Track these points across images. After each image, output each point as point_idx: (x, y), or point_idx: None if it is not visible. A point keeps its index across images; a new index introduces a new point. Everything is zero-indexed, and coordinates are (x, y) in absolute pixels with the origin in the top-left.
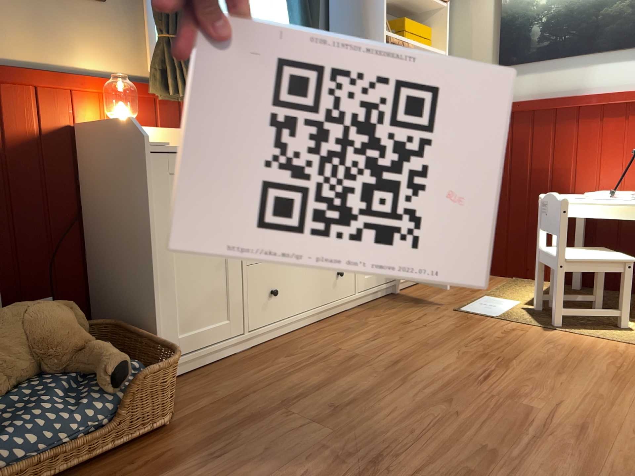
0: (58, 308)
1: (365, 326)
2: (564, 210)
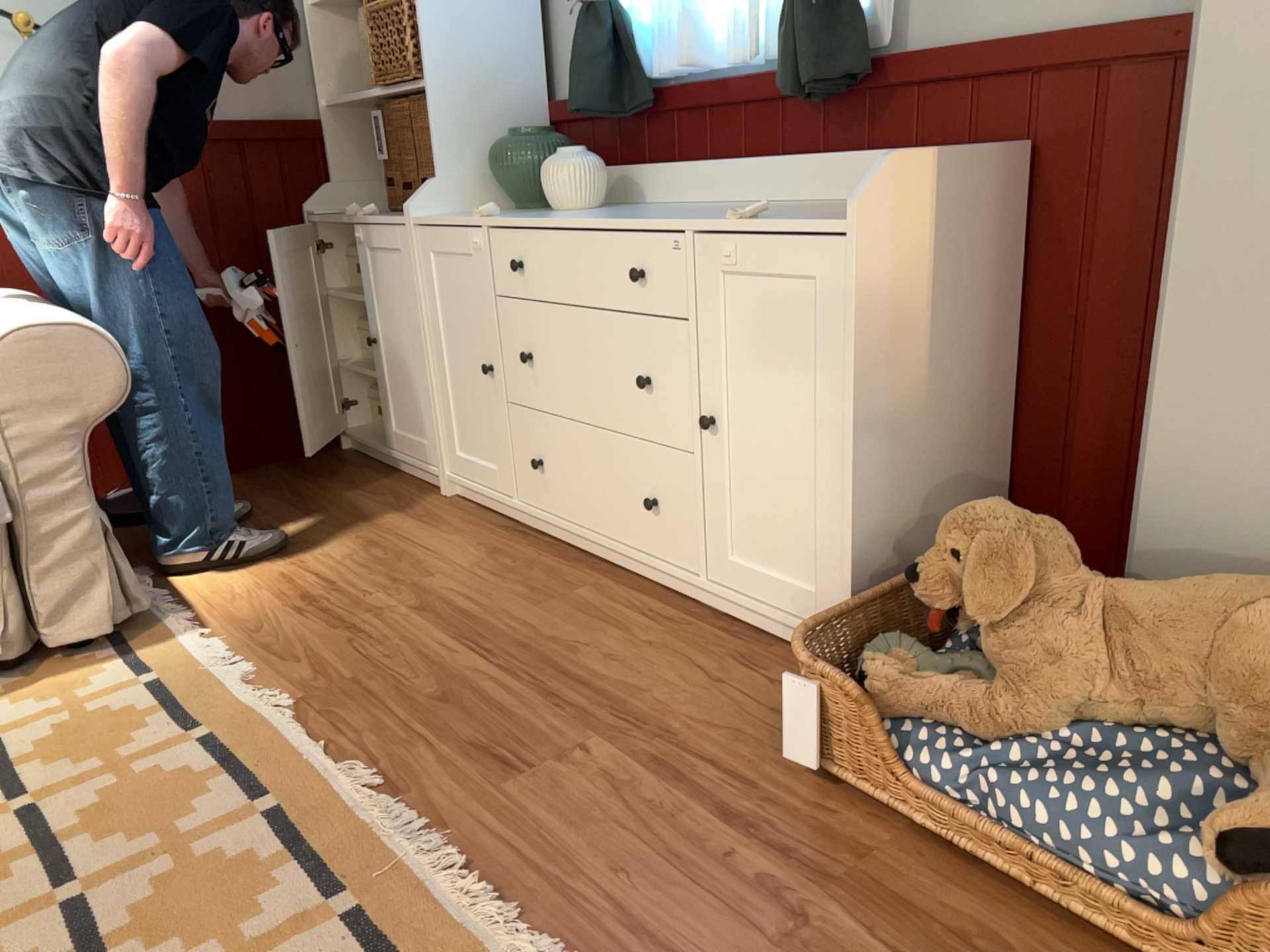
0: None
1: None
2: None
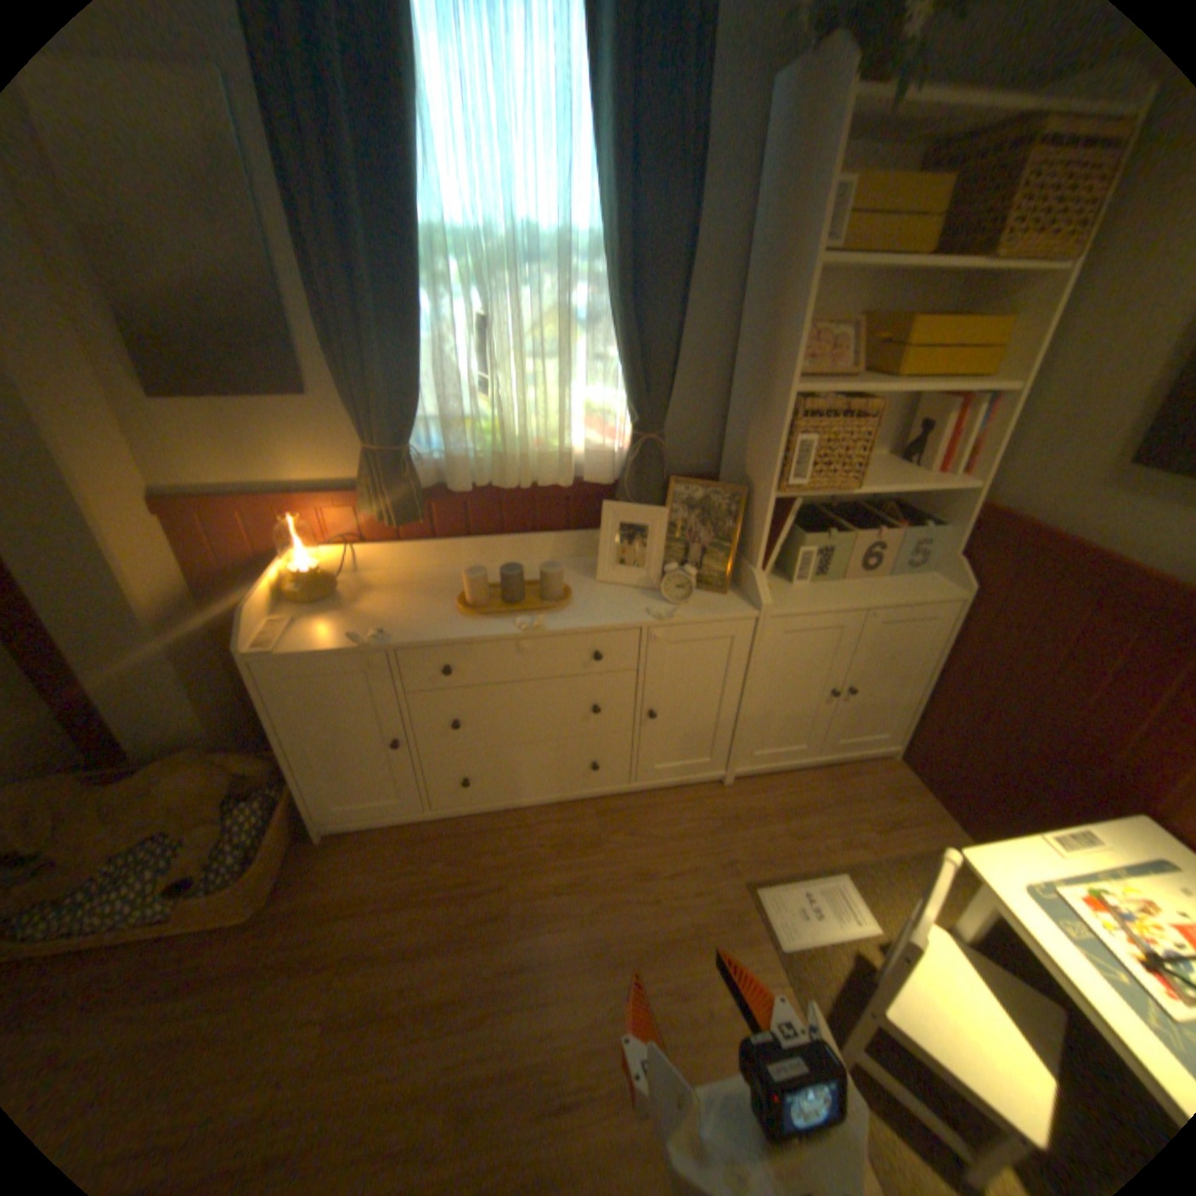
0: (195, 779)
1: (591, 851)
2: (911, 961)
